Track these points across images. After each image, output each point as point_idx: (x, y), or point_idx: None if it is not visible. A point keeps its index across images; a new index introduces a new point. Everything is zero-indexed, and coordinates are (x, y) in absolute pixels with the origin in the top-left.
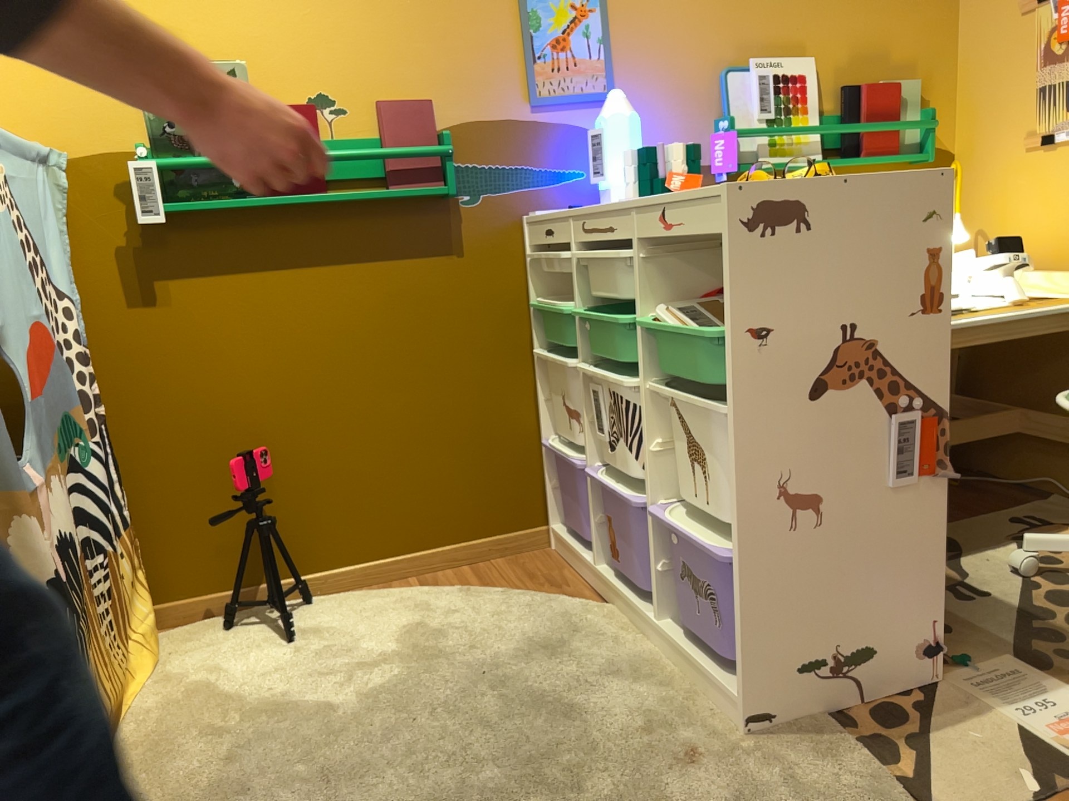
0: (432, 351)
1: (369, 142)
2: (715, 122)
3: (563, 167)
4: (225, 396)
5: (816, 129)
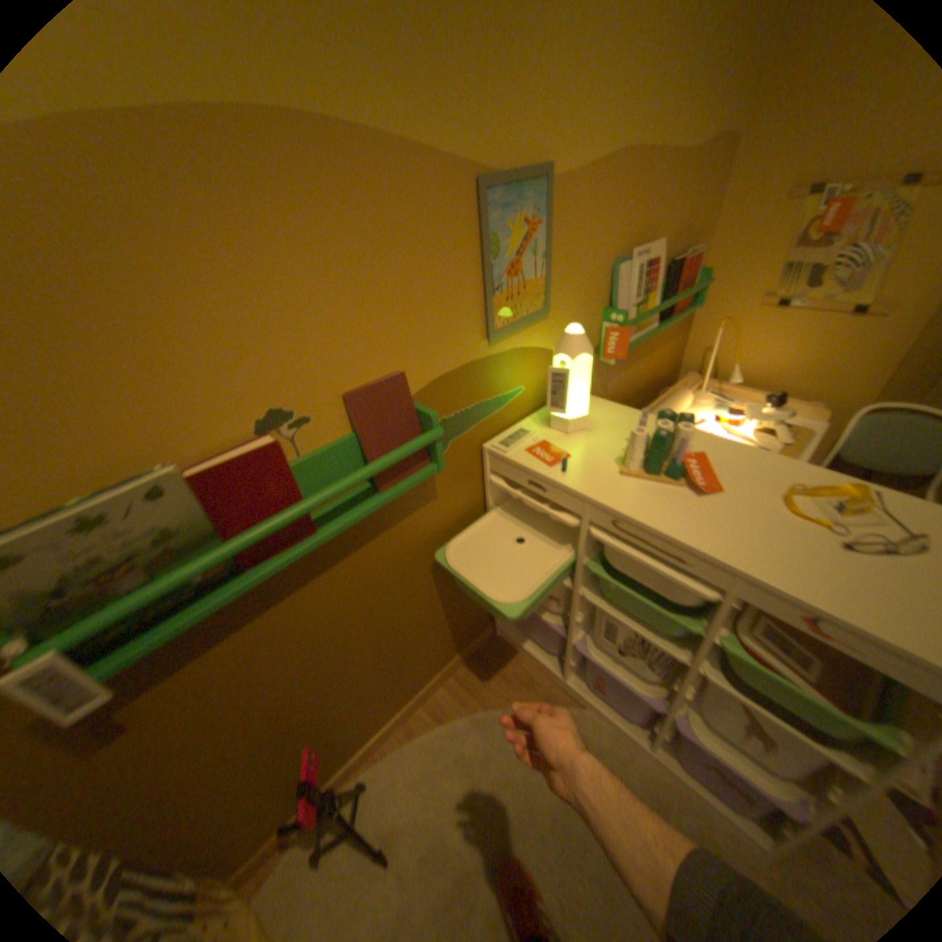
0: (419, 578)
1: (345, 443)
2: (605, 312)
3: (509, 388)
4: (247, 729)
5: (666, 307)
